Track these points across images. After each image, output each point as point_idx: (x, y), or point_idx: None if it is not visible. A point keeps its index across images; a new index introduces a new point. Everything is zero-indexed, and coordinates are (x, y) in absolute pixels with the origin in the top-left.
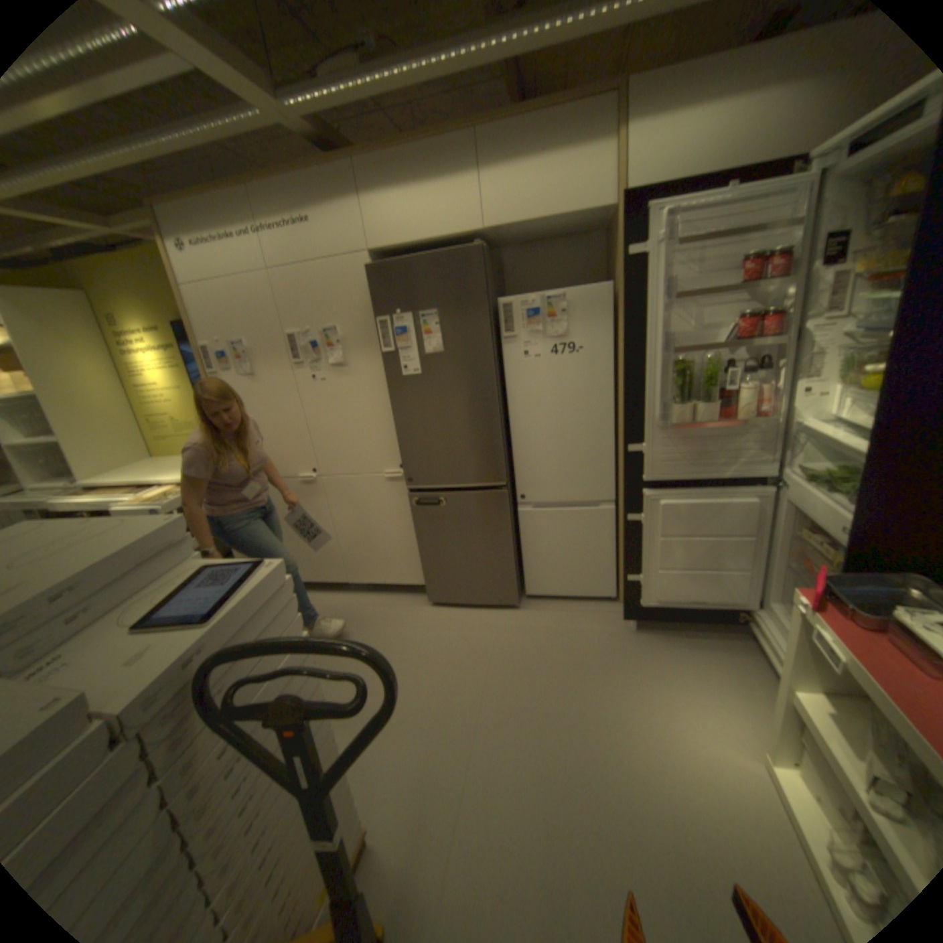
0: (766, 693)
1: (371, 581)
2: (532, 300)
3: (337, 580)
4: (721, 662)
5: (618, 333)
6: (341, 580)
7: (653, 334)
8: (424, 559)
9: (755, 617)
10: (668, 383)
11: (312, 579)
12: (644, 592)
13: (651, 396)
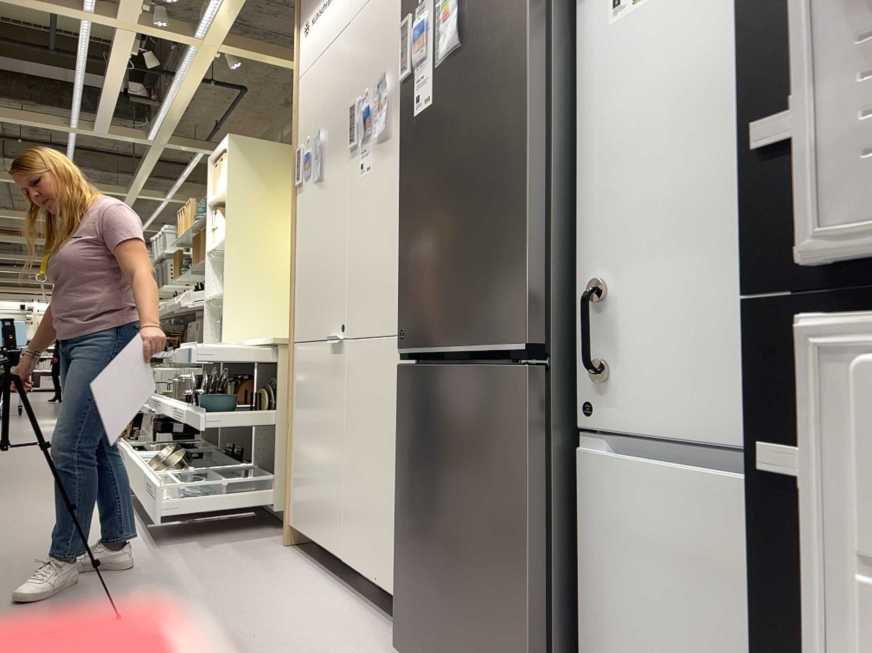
0: None
1: (363, 571)
2: None
3: (334, 551)
4: None
5: None
6: (337, 553)
7: None
8: (401, 534)
9: None
10: None
11: (315, 538)
12: None
13: None
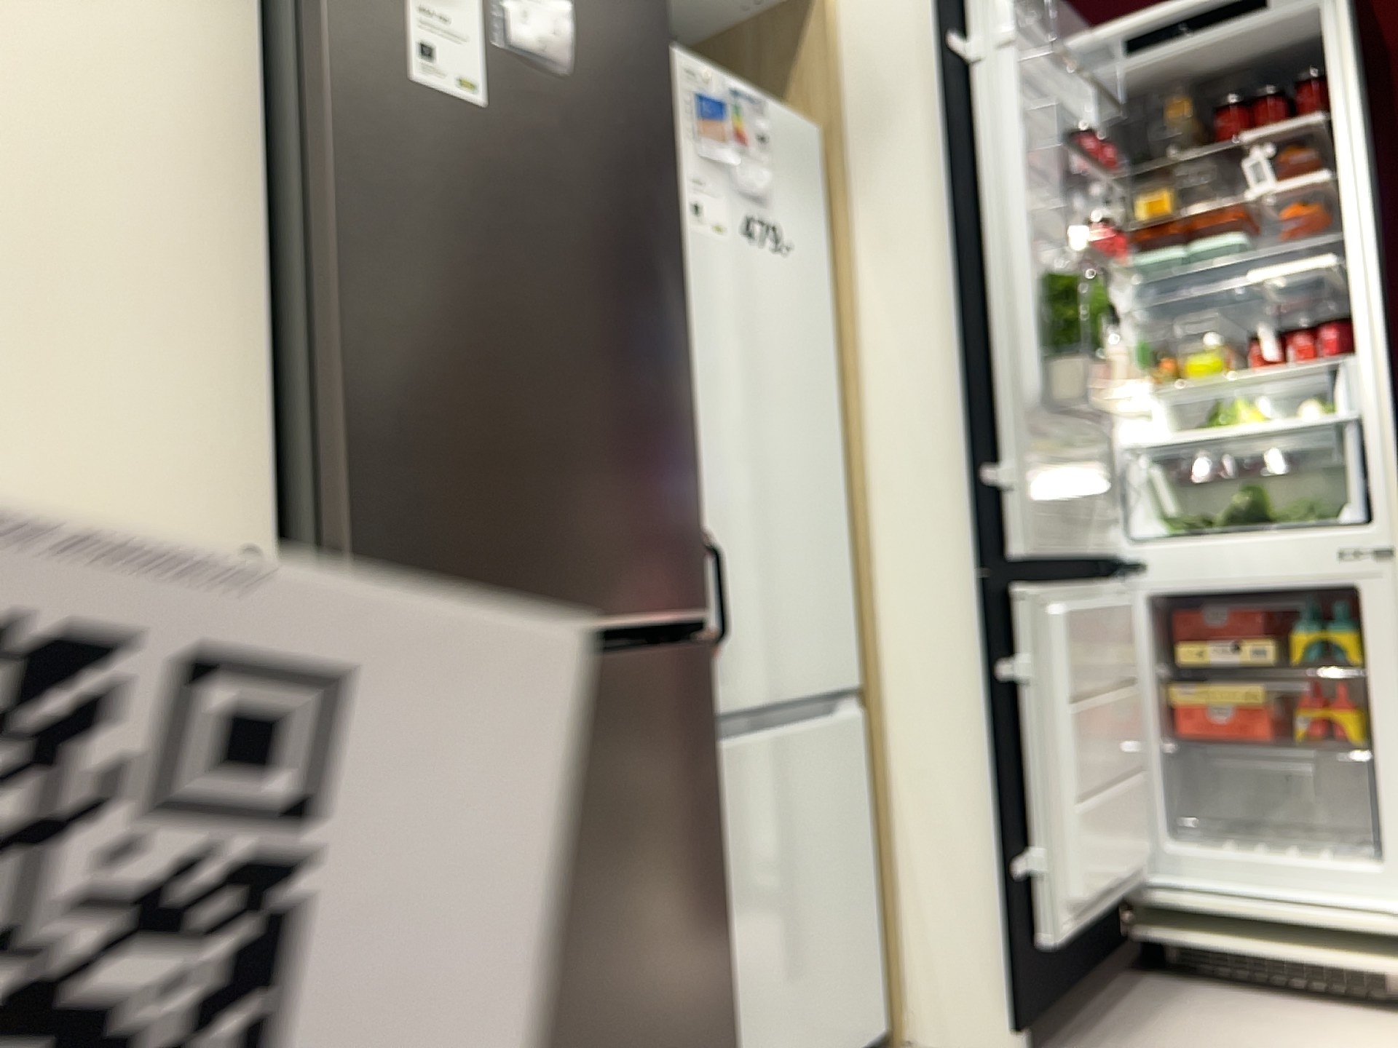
0: (1306, 1015)
1: None
2: (706, 76)
3: None
4: (1198, 1020)
5: (829, 245)
6: None
7: (1005, 212)
8: None
9: (1136, 907)
10: (1032, 321)
11: None
12: (1056, 895)
13: (1015, 343)
